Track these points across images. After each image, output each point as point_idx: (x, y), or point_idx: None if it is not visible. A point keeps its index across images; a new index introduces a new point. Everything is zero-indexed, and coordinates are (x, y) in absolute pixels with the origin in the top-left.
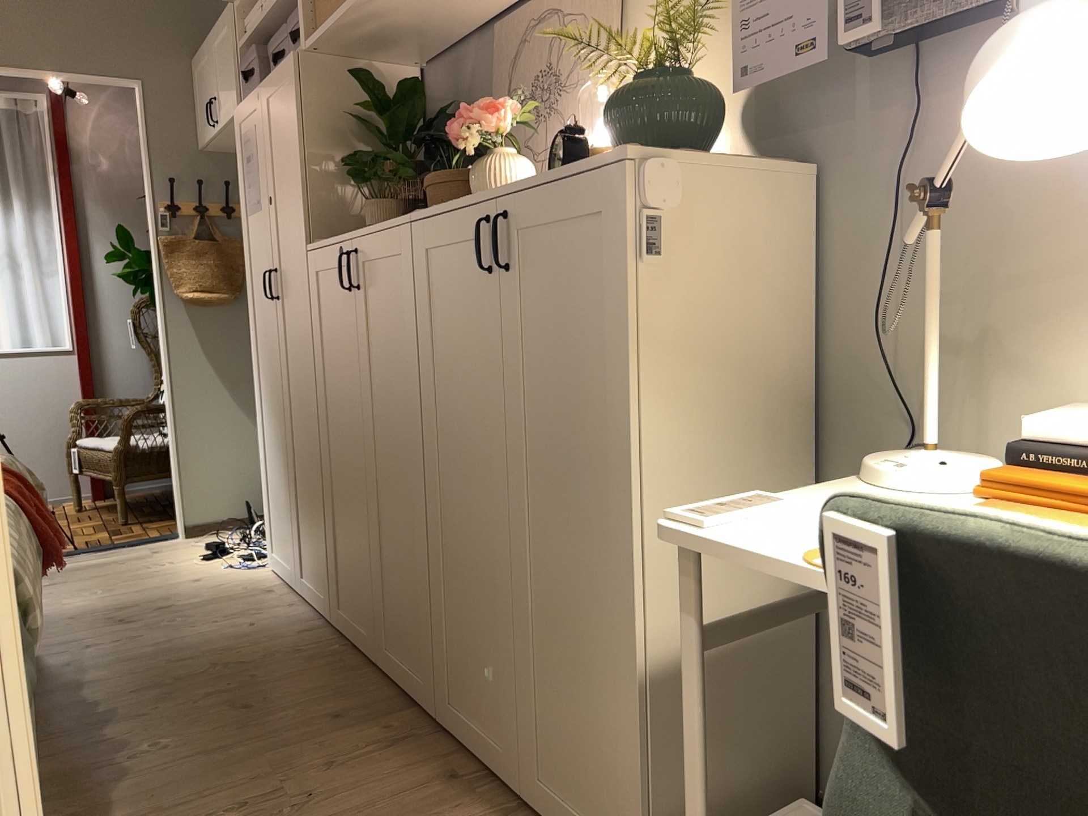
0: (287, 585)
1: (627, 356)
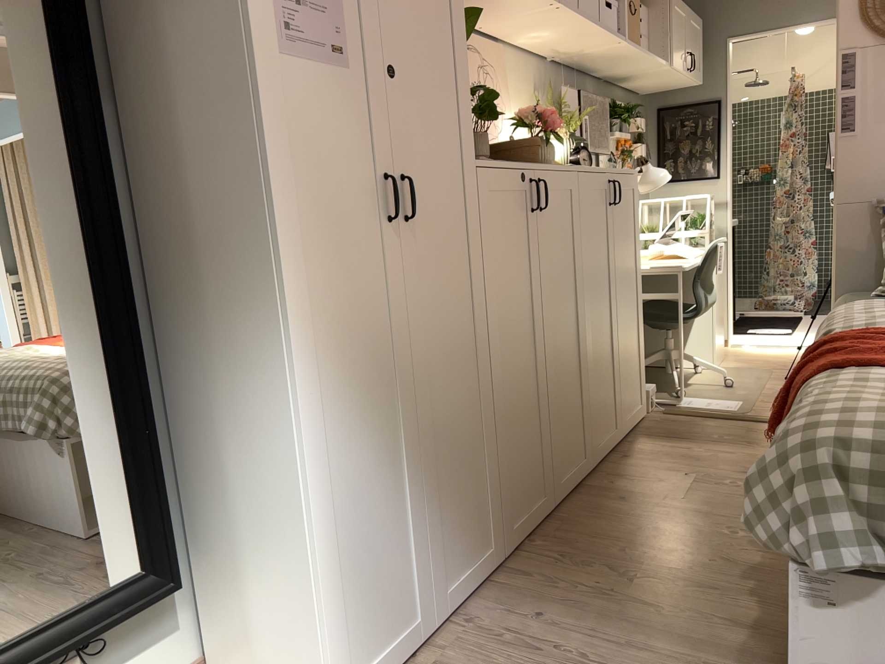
0: None
1: (639, 233)
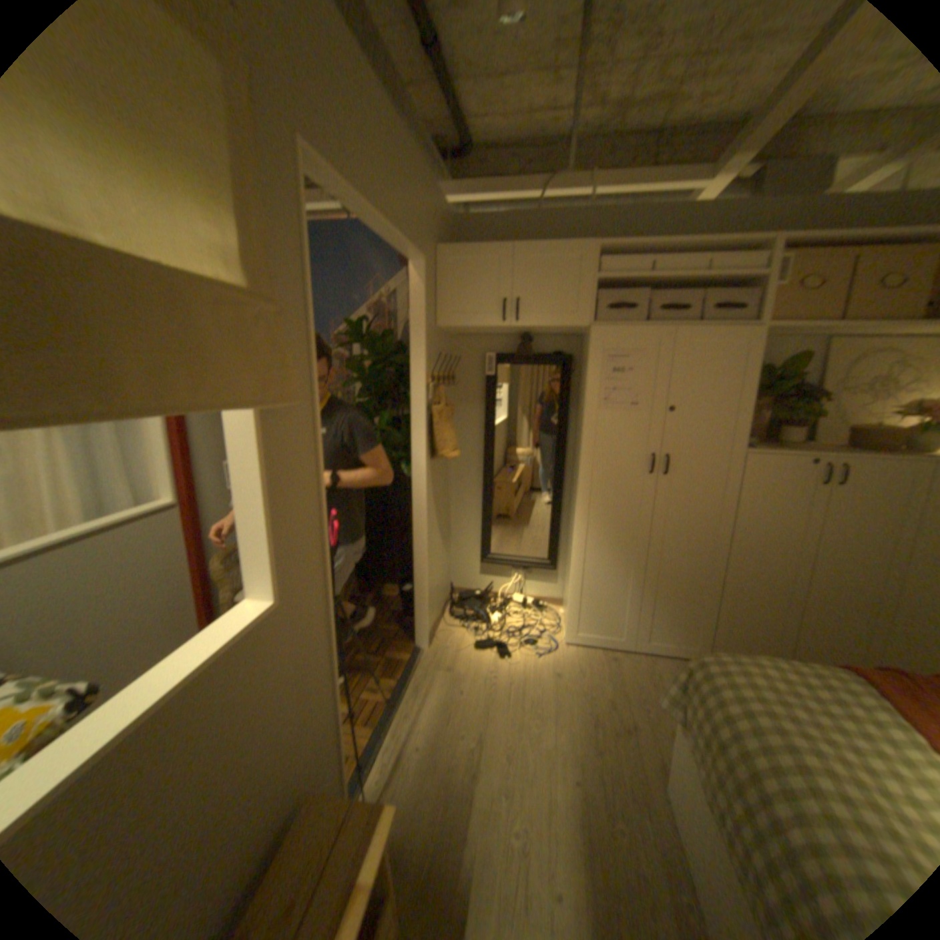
0: (607, 651)
1: None
